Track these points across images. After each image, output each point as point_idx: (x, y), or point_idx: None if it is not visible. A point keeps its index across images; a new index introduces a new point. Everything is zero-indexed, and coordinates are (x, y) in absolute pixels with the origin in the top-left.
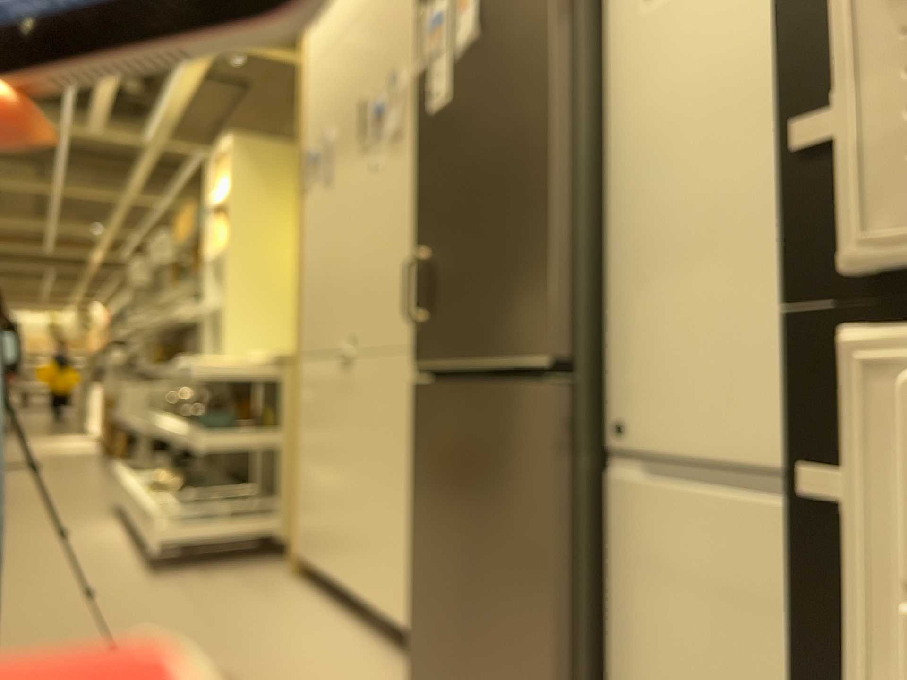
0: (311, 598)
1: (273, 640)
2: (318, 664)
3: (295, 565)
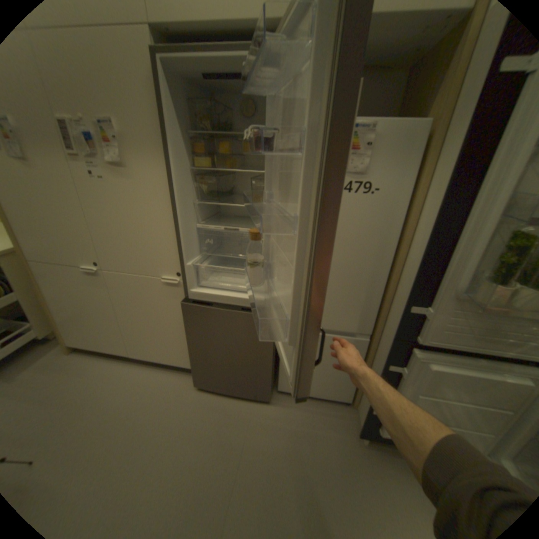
0: (94, 361)
1: (106, 394)
2: (142, 393)
3: (67, 348)
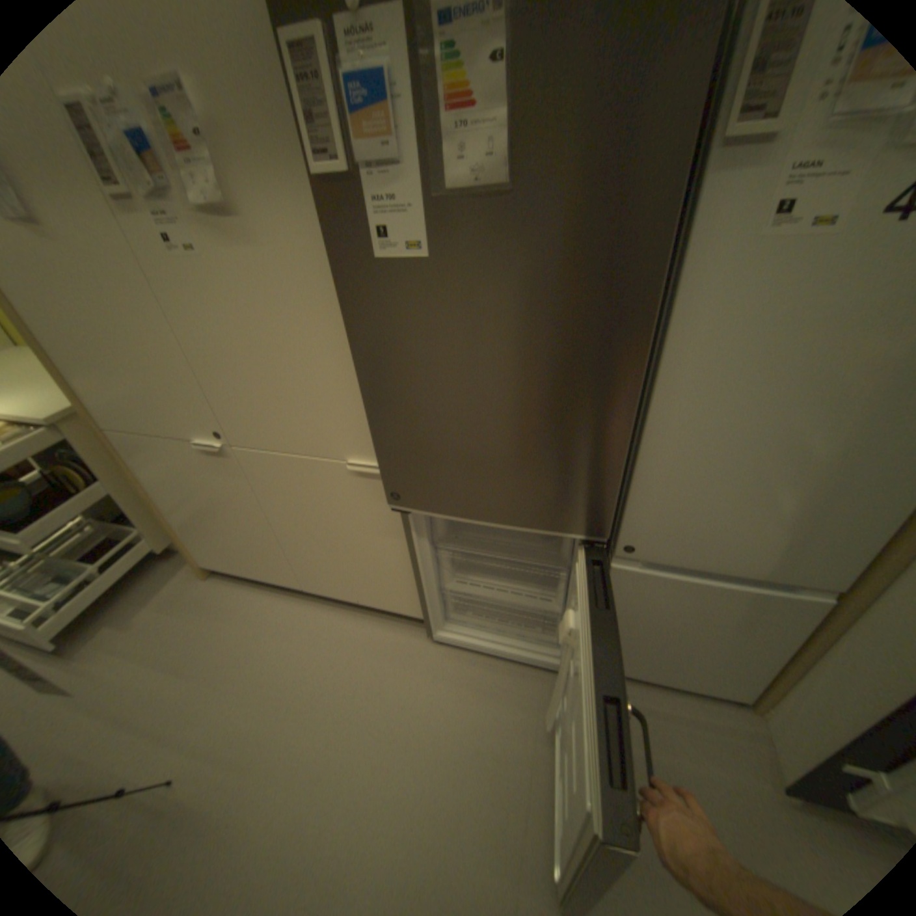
0: (248, 594)
1: (273, 659)
2: (333, 660)
3: (201, 571)
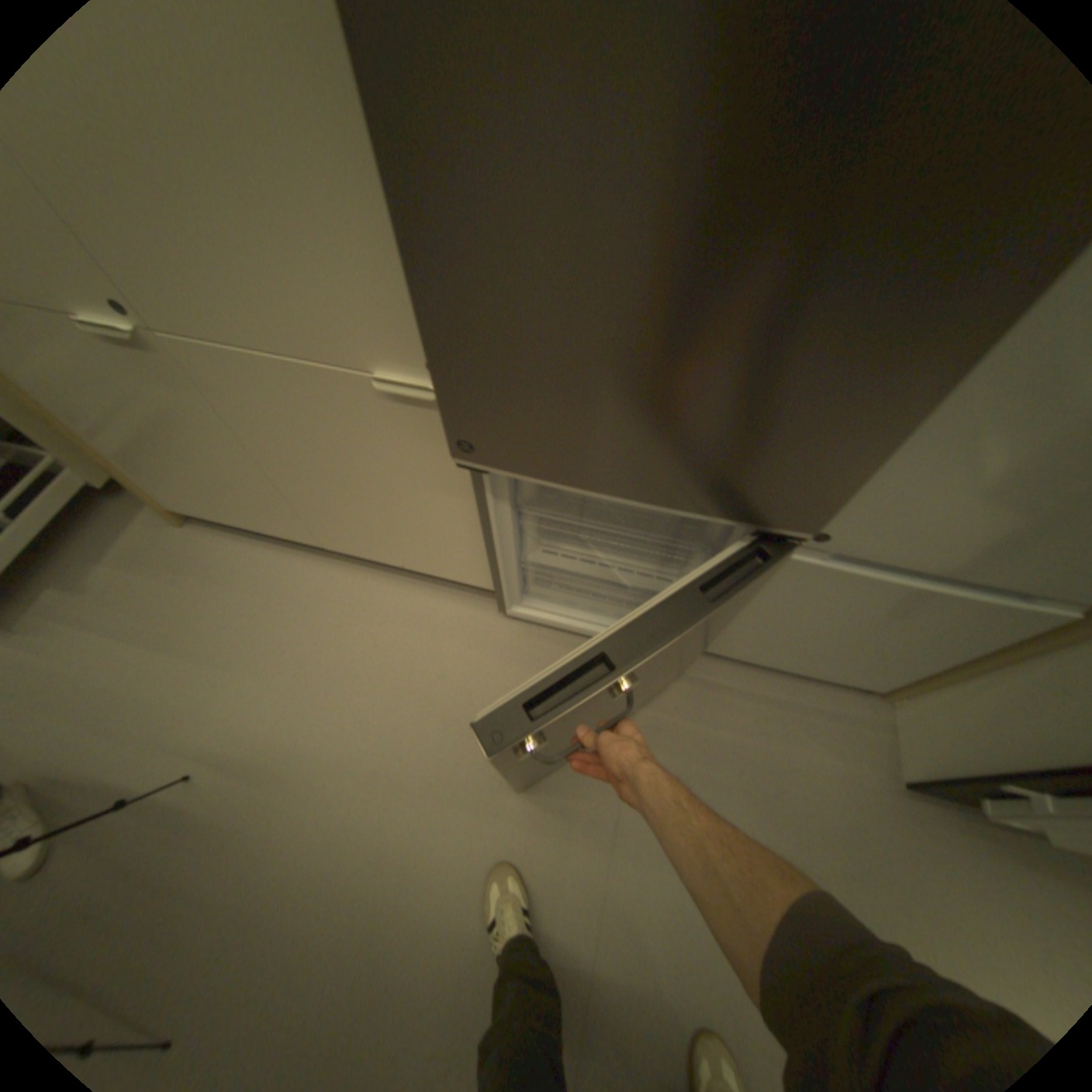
0: (247, 548)
1: (296, 633)
2: (376, 636)
3: (171, 515)
